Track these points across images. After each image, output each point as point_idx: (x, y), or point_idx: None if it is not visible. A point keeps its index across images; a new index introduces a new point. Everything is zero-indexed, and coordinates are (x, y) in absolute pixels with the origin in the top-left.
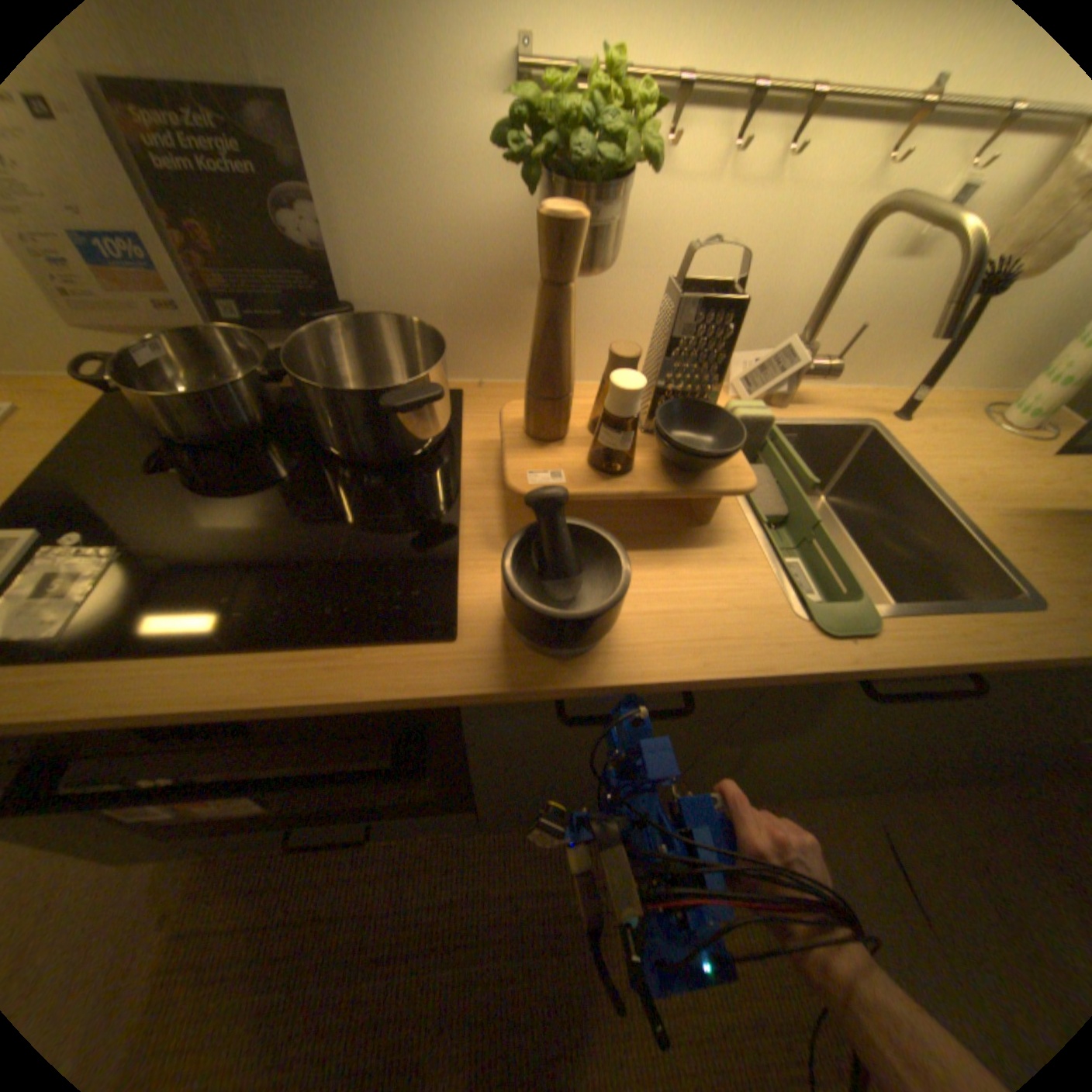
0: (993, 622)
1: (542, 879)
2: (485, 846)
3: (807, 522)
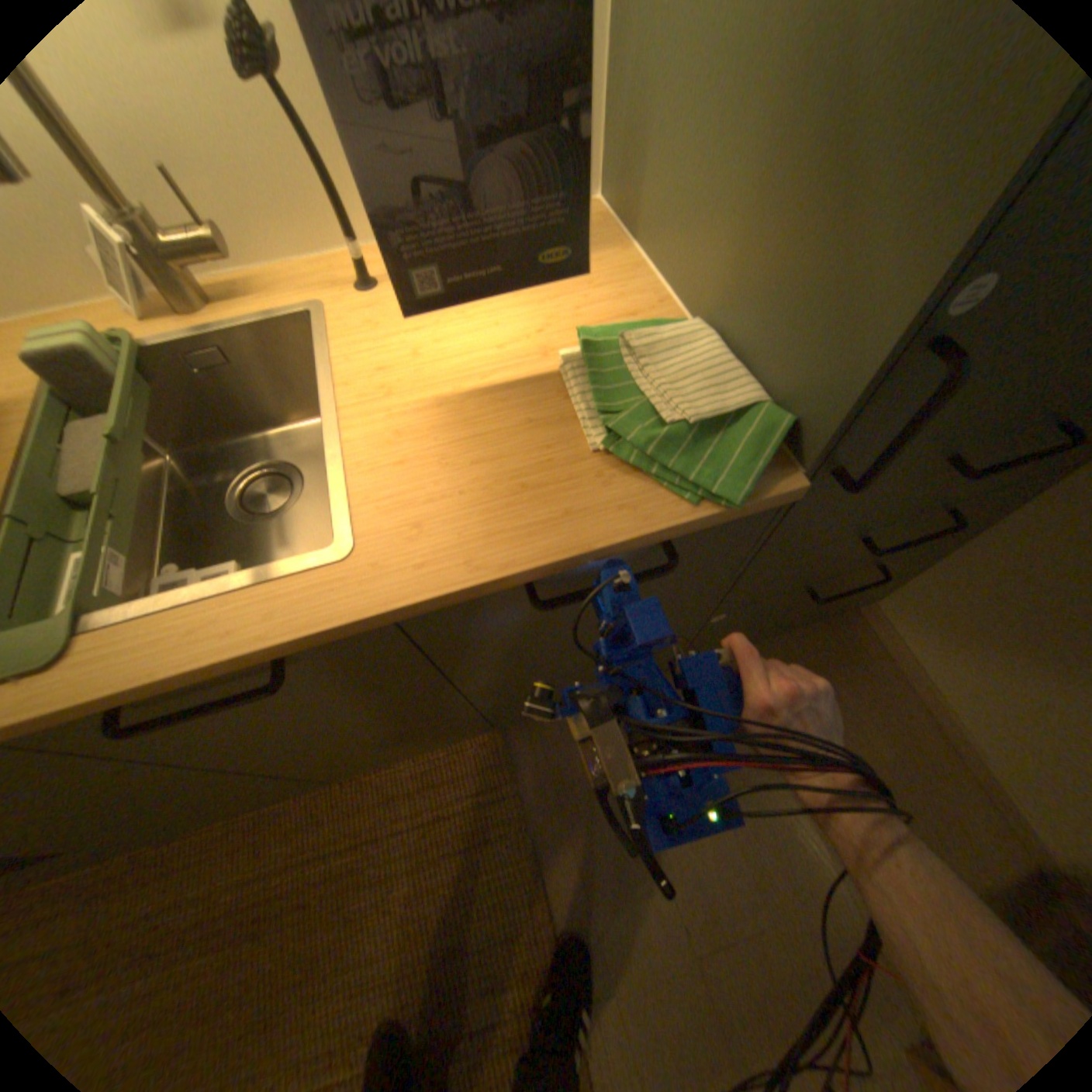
0: (248, 600)
1: (244, 868)
2: (186, 850)
3: (106, 494)
